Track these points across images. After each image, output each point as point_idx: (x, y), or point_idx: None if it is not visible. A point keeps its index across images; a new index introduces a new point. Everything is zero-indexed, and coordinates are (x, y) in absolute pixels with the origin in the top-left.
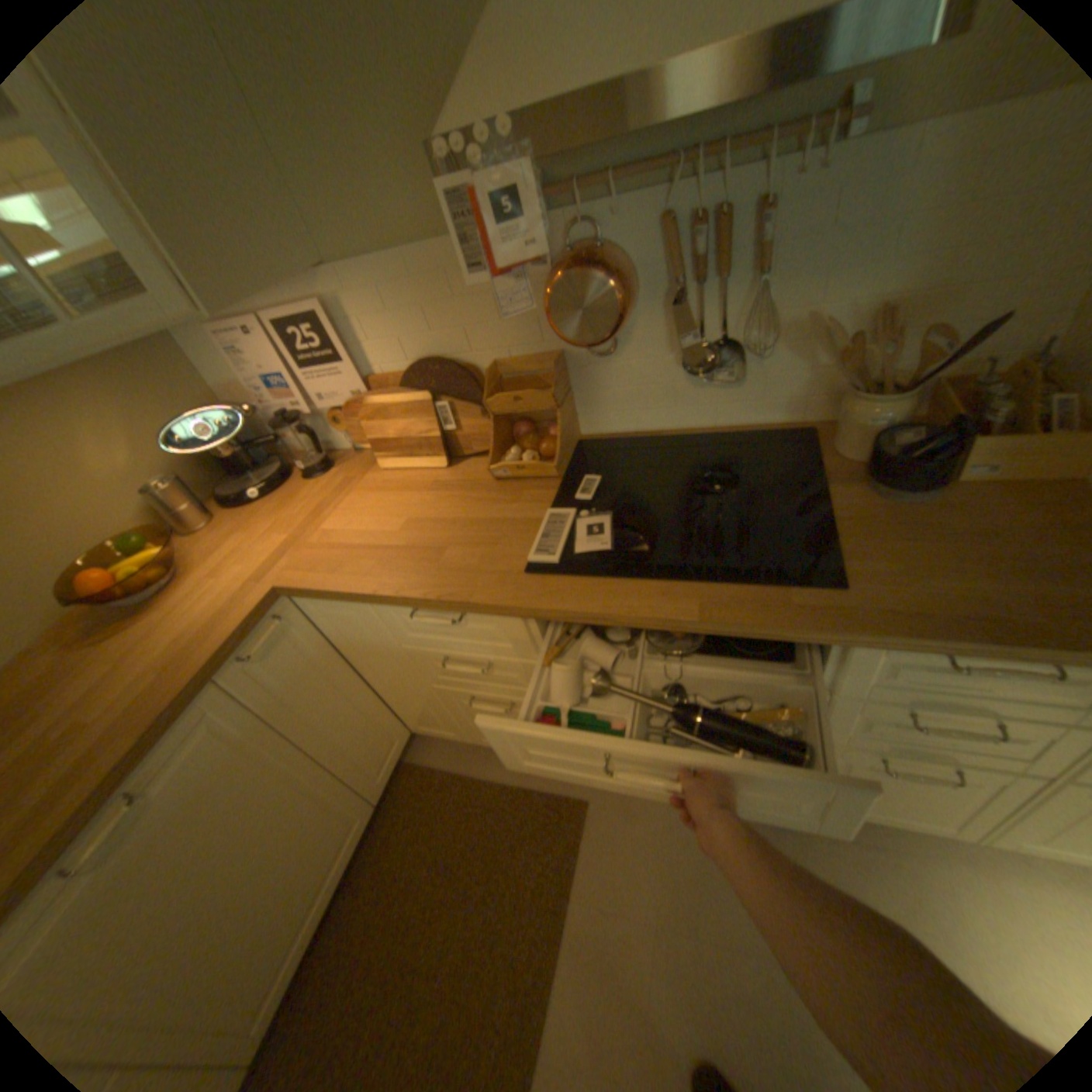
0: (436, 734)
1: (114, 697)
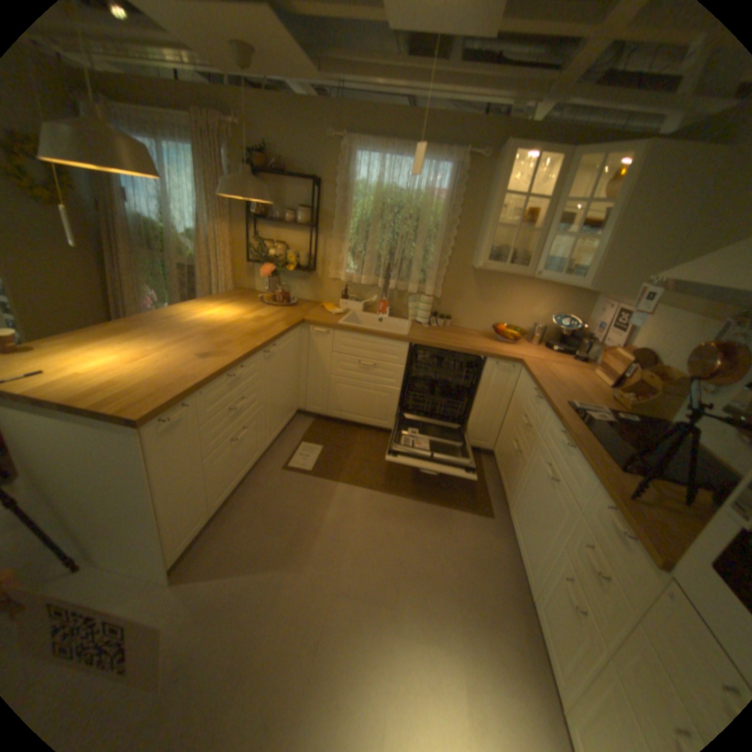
0: (496, 457)
1: (475, 345)
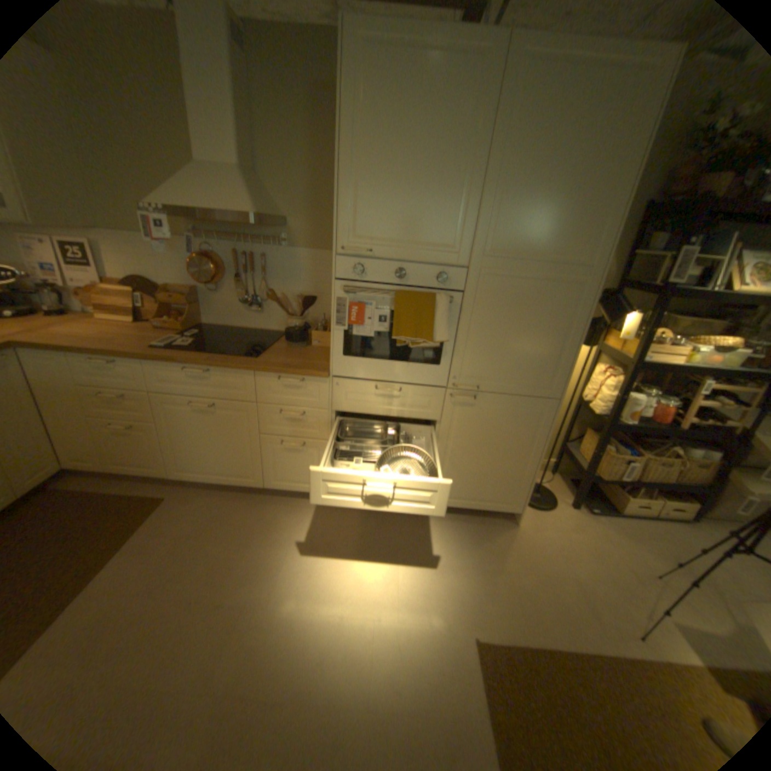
0: (80, 466)
1: None
